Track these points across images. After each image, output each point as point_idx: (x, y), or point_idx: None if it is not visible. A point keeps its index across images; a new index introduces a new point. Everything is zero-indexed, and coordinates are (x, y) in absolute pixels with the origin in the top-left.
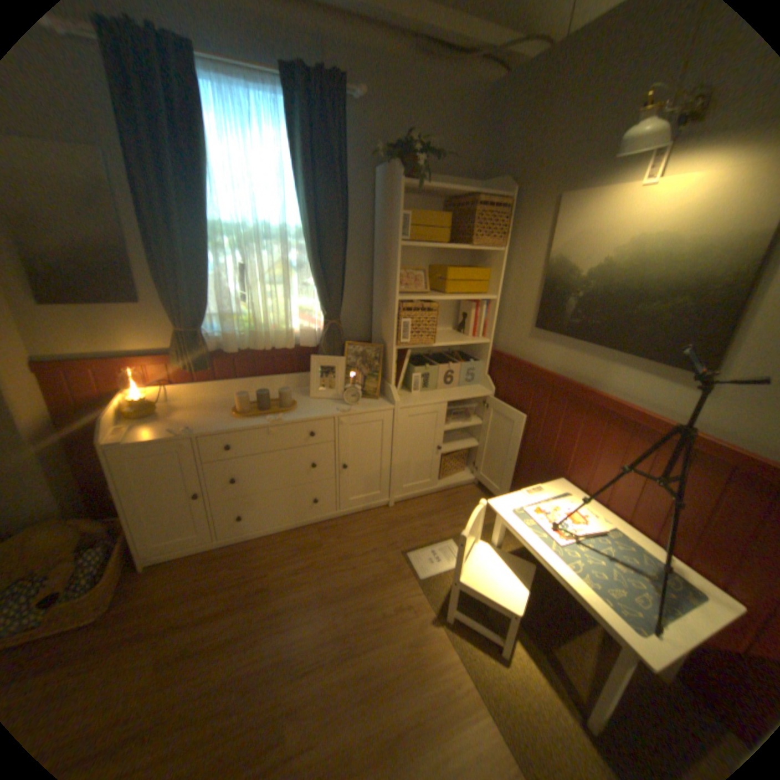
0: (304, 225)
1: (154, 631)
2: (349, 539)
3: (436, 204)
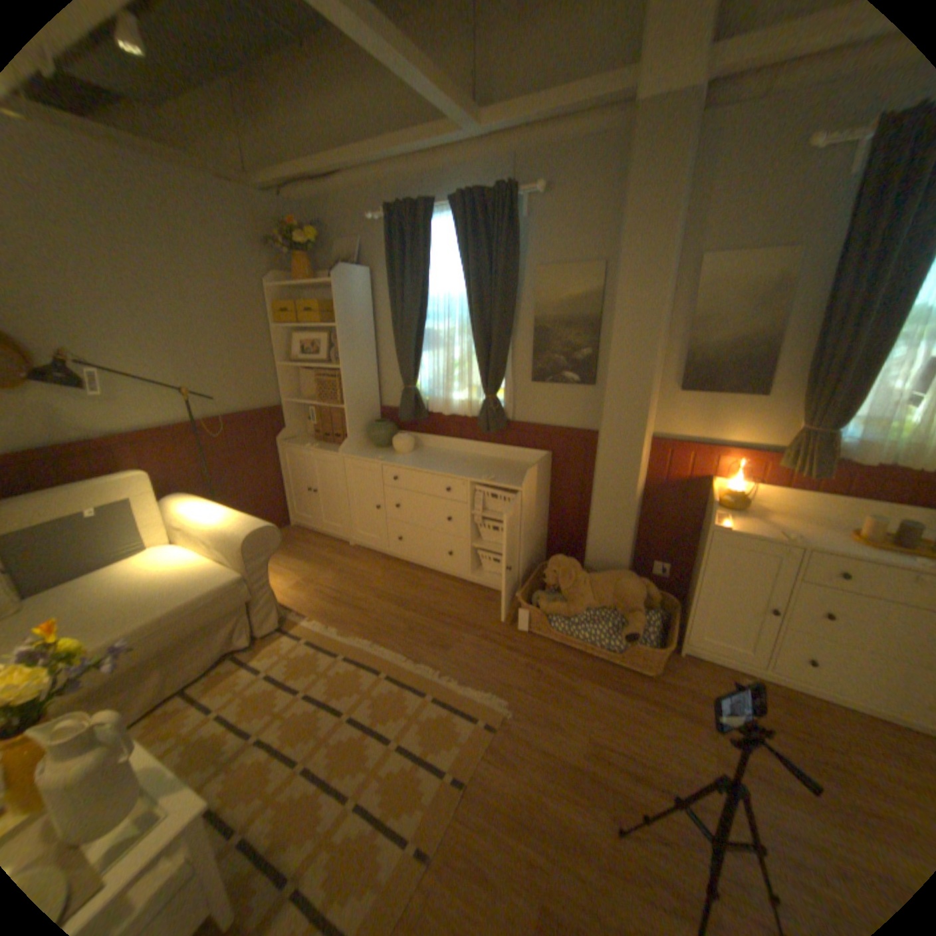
0: None
1: (708, 725)
2: None
3: None
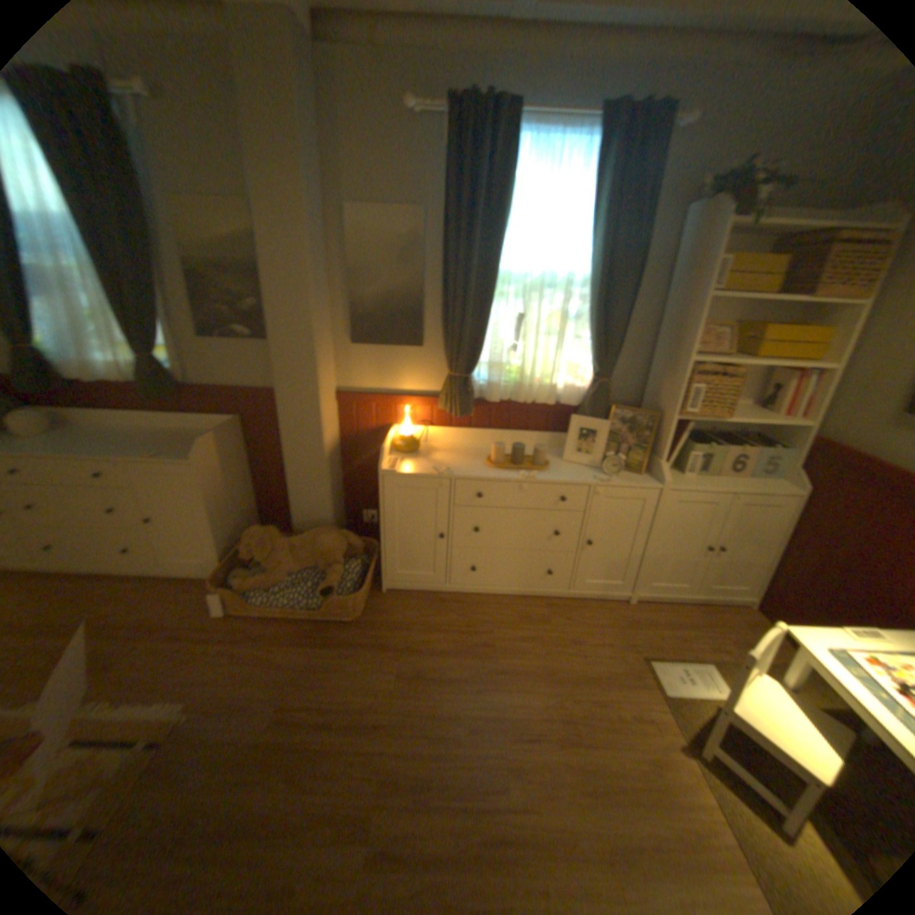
0: (593, 274)
1: (394, 648)
2: (580, 625)
3: (763, 244)
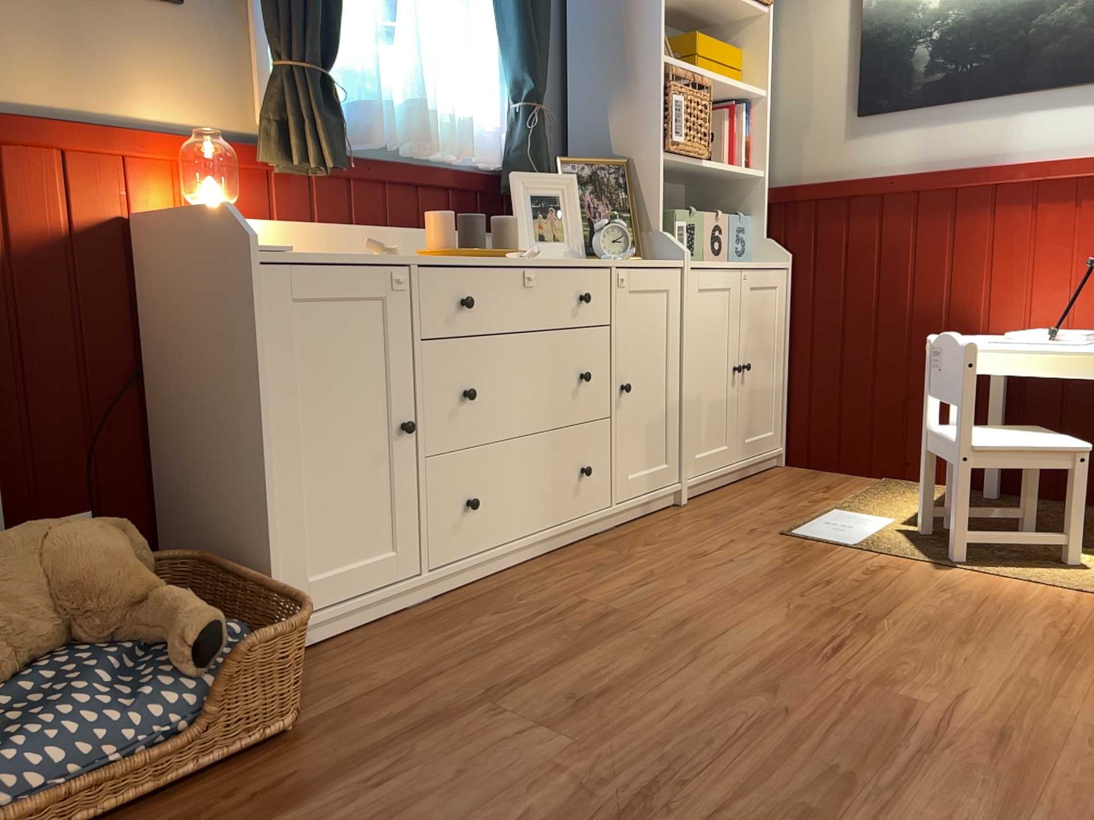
0: None
1: (459, 703)
2: (668, 541)
3: None
